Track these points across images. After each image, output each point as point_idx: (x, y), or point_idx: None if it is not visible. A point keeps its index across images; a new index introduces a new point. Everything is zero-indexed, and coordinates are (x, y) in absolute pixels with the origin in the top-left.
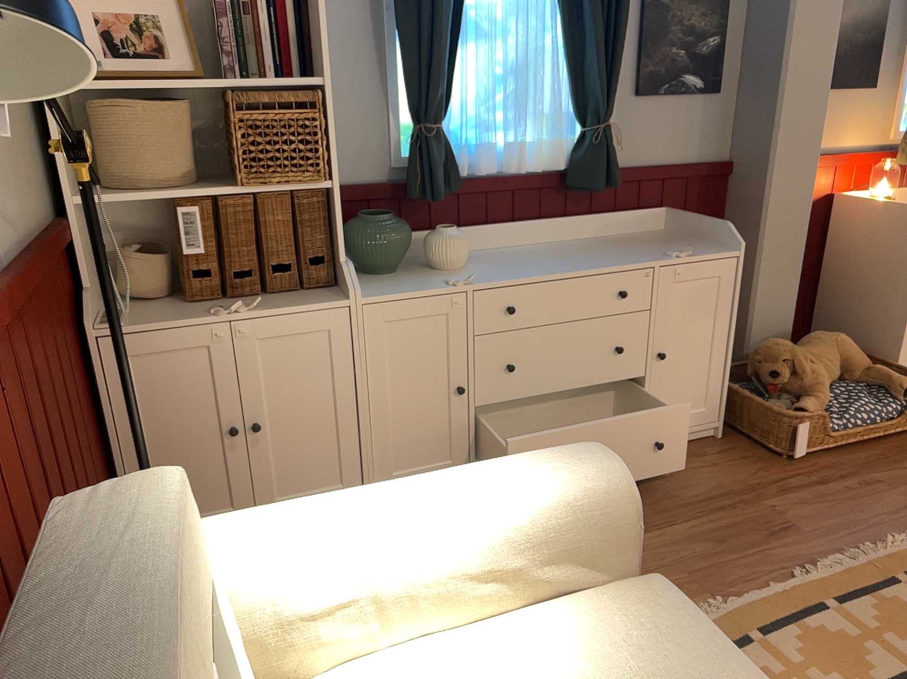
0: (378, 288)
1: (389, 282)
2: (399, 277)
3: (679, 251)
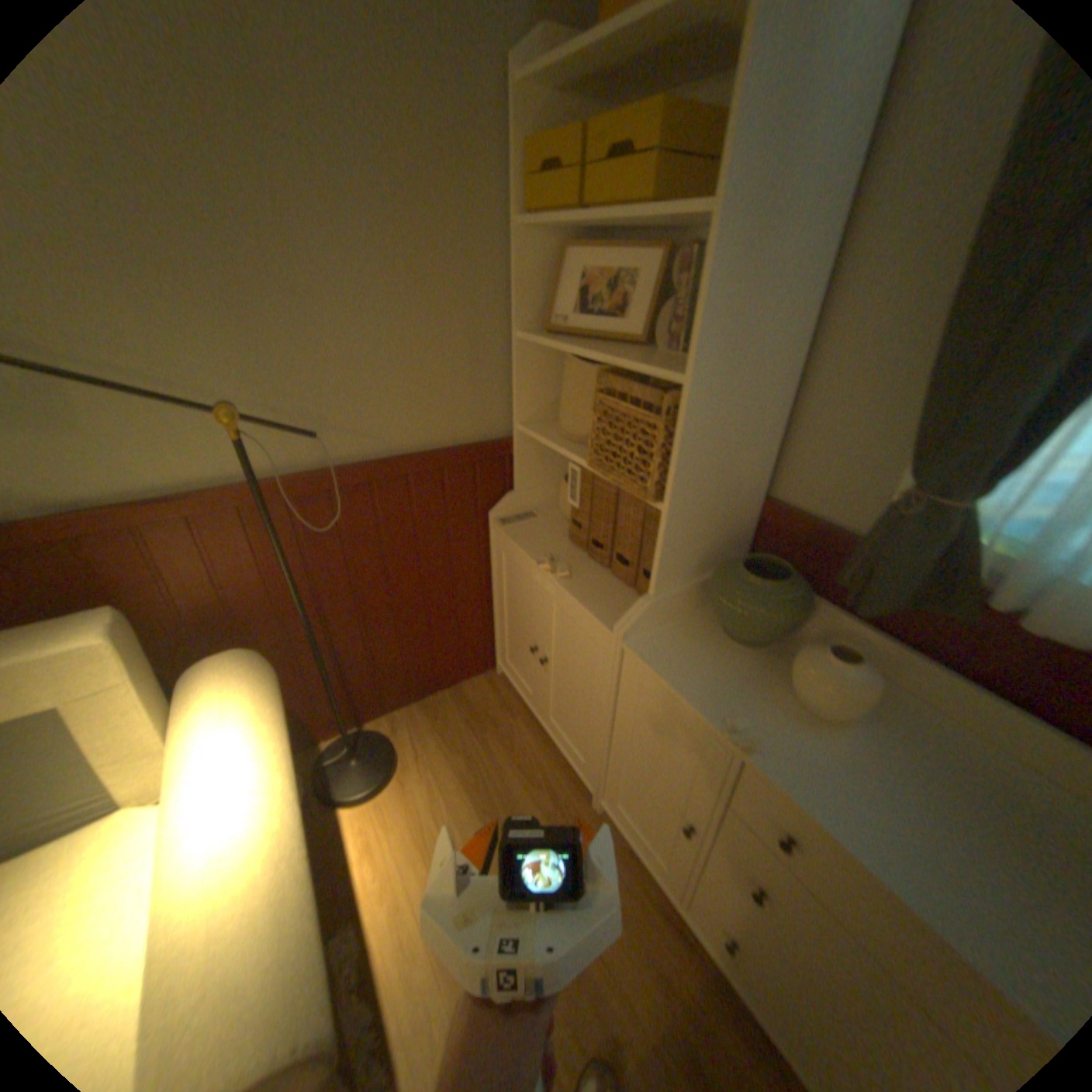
0: (679, 649)
1: (710, 653)
2: (741, 657)
3: None
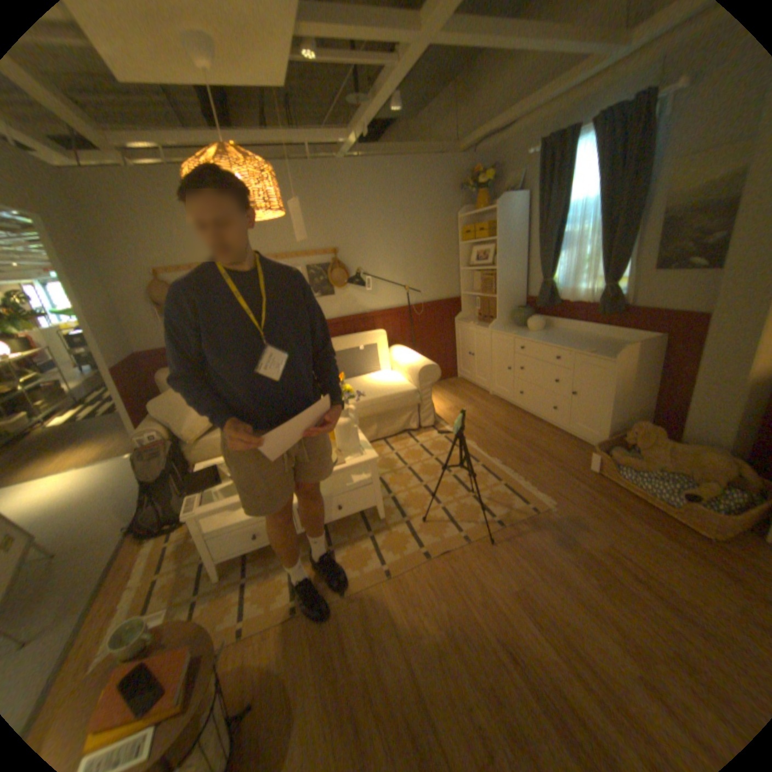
0: (502, 329)
1: (510, 329)
2: (517, 329)
3: (598, 350)
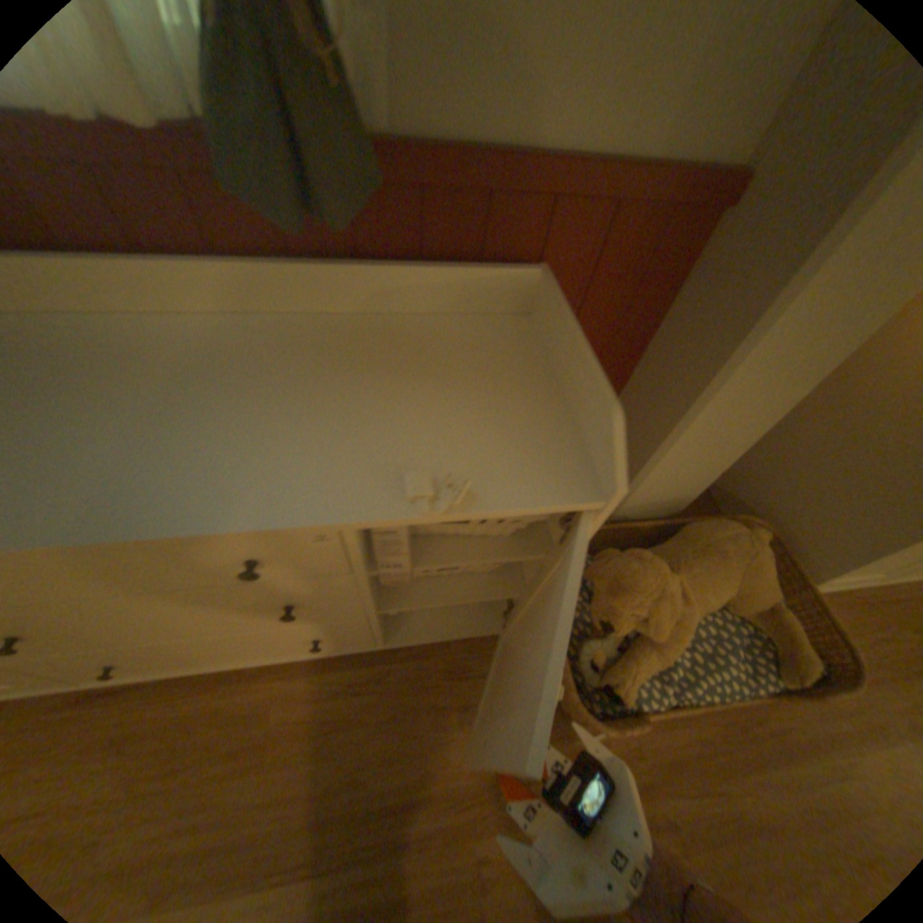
0: None
1: None
2: None
3: (459, 451)
